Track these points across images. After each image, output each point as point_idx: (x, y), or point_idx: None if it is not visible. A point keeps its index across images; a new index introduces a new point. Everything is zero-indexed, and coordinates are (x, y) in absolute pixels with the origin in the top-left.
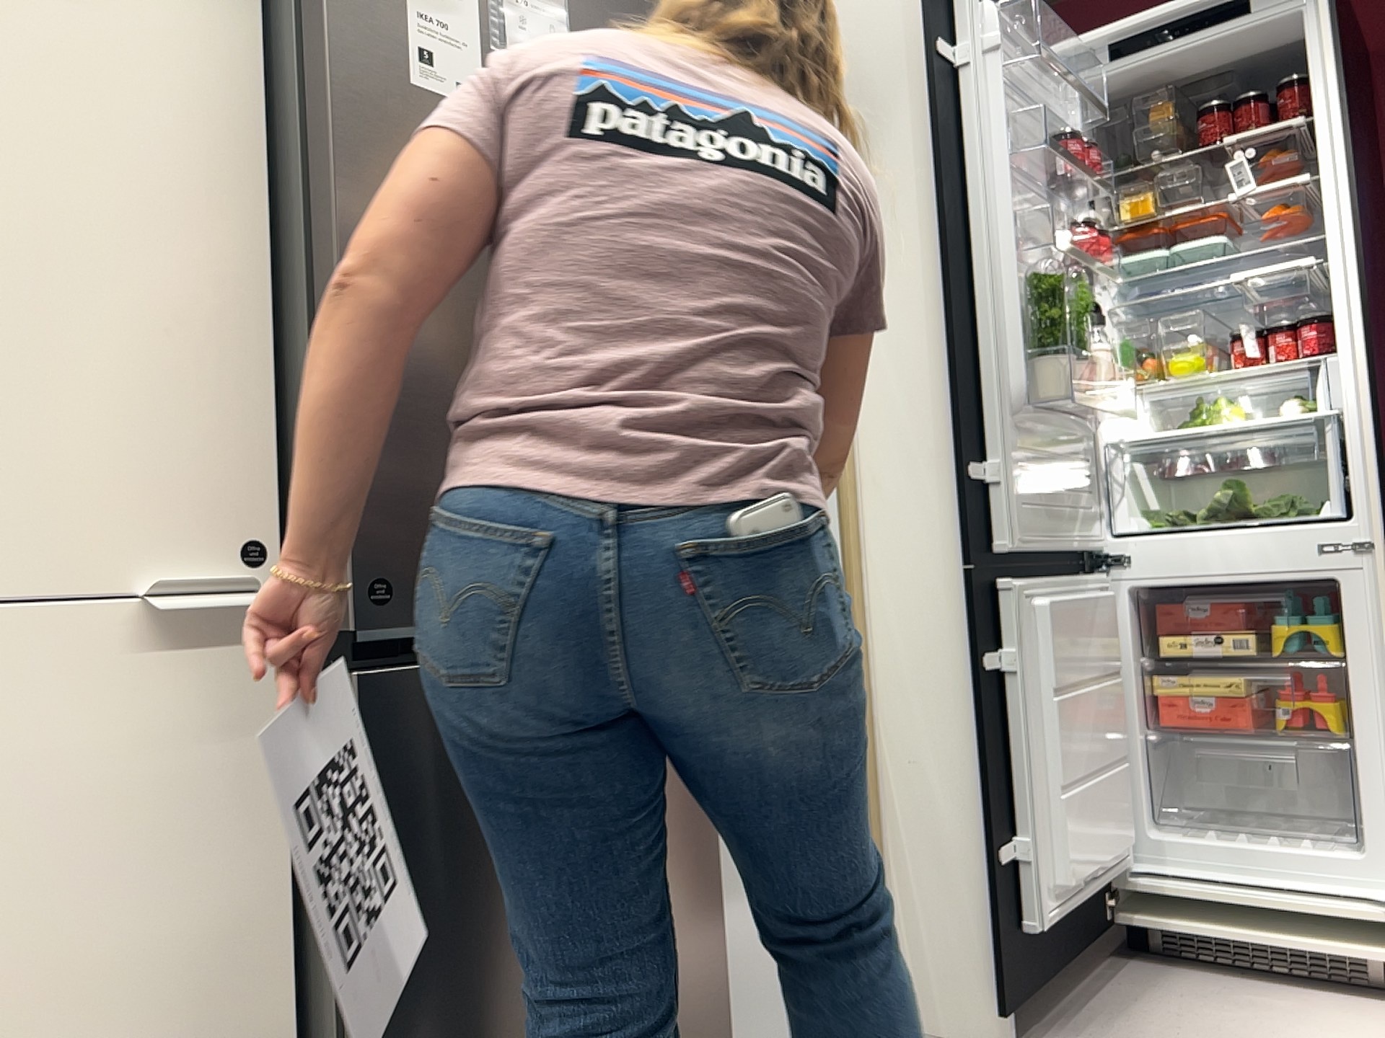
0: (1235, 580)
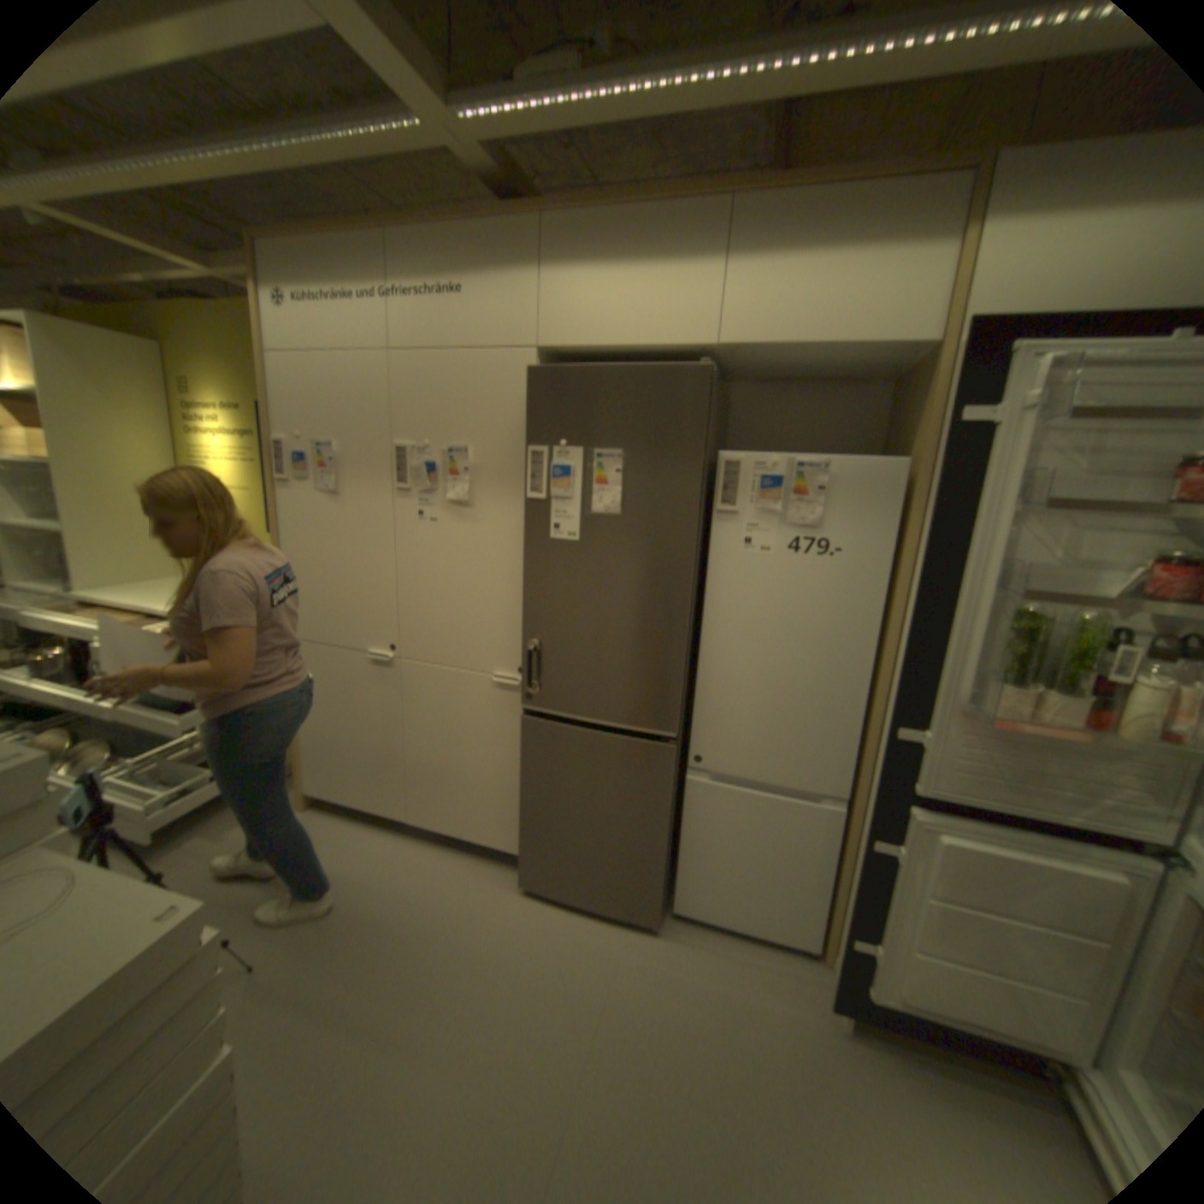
0: None
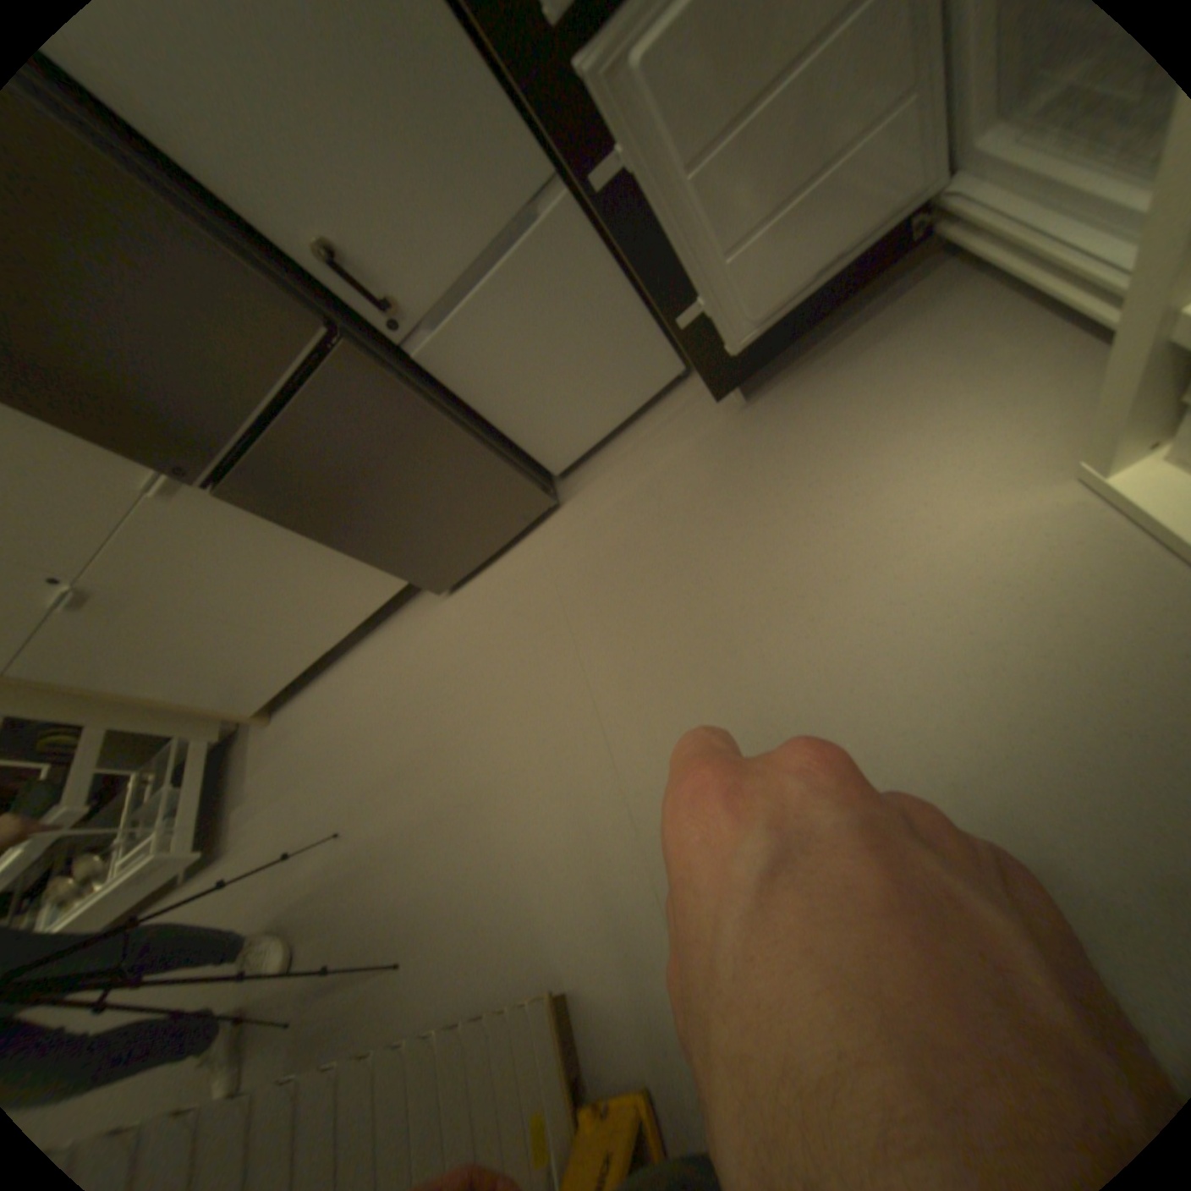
0: None
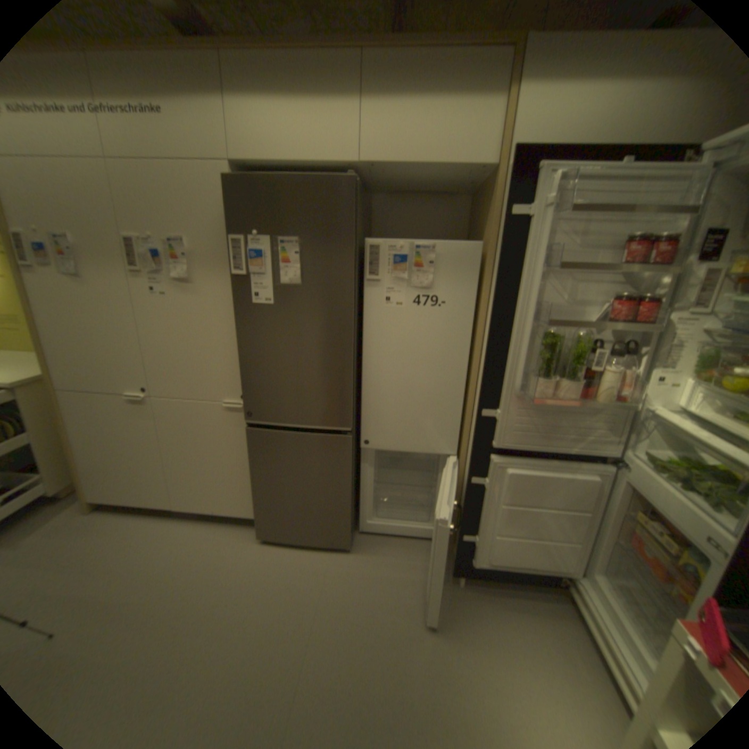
0: (664, 516)
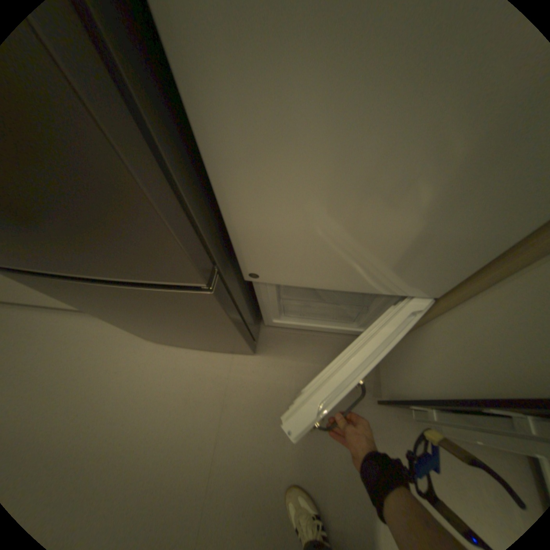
0: None
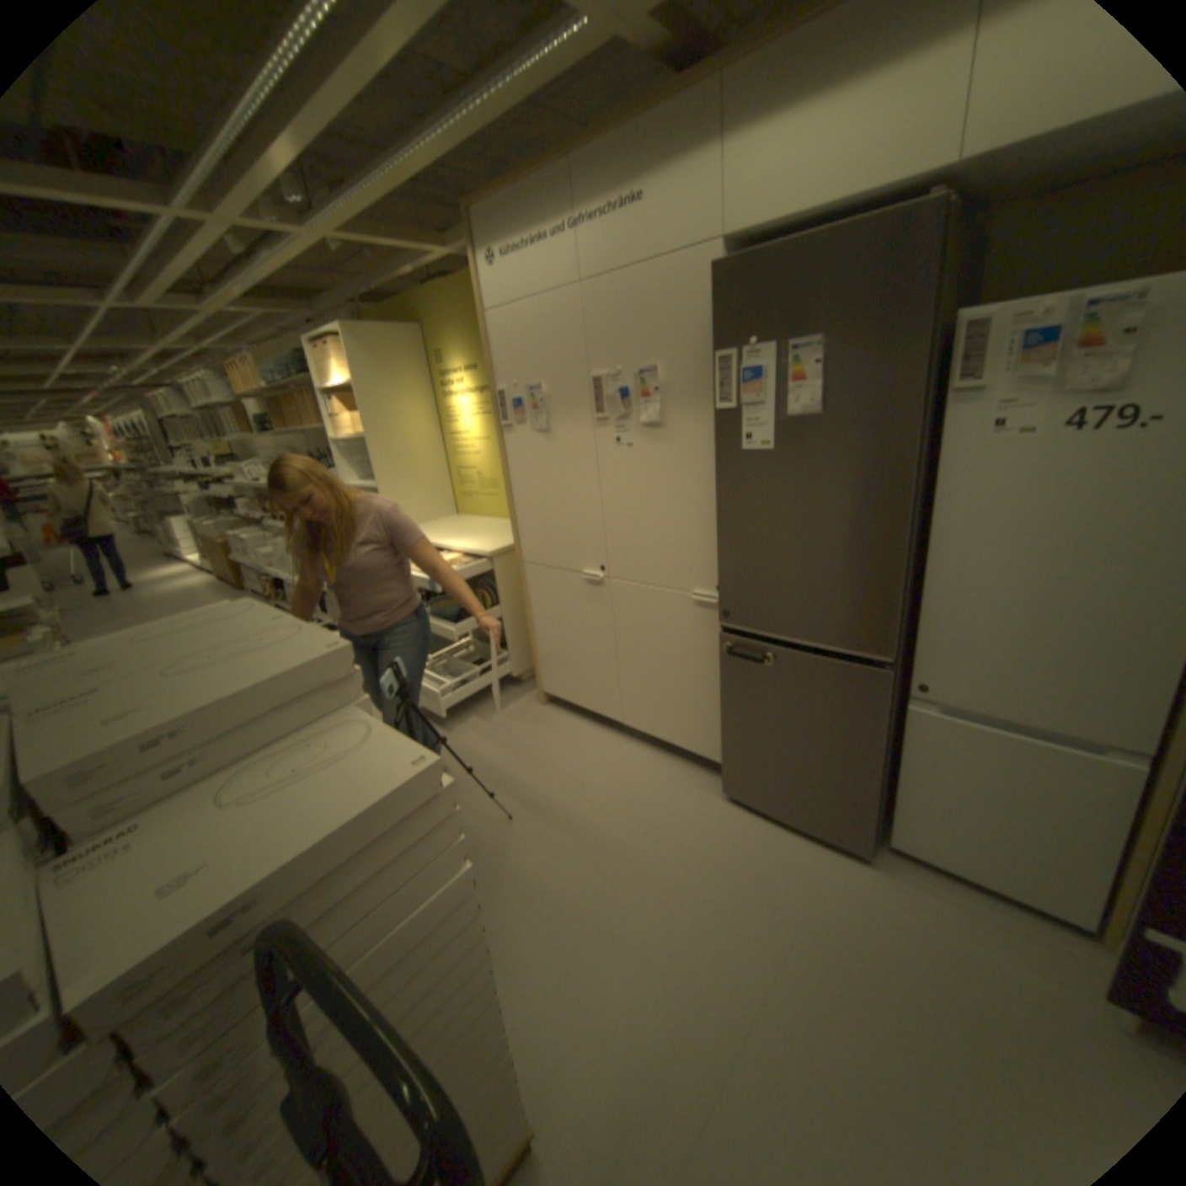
0: None
